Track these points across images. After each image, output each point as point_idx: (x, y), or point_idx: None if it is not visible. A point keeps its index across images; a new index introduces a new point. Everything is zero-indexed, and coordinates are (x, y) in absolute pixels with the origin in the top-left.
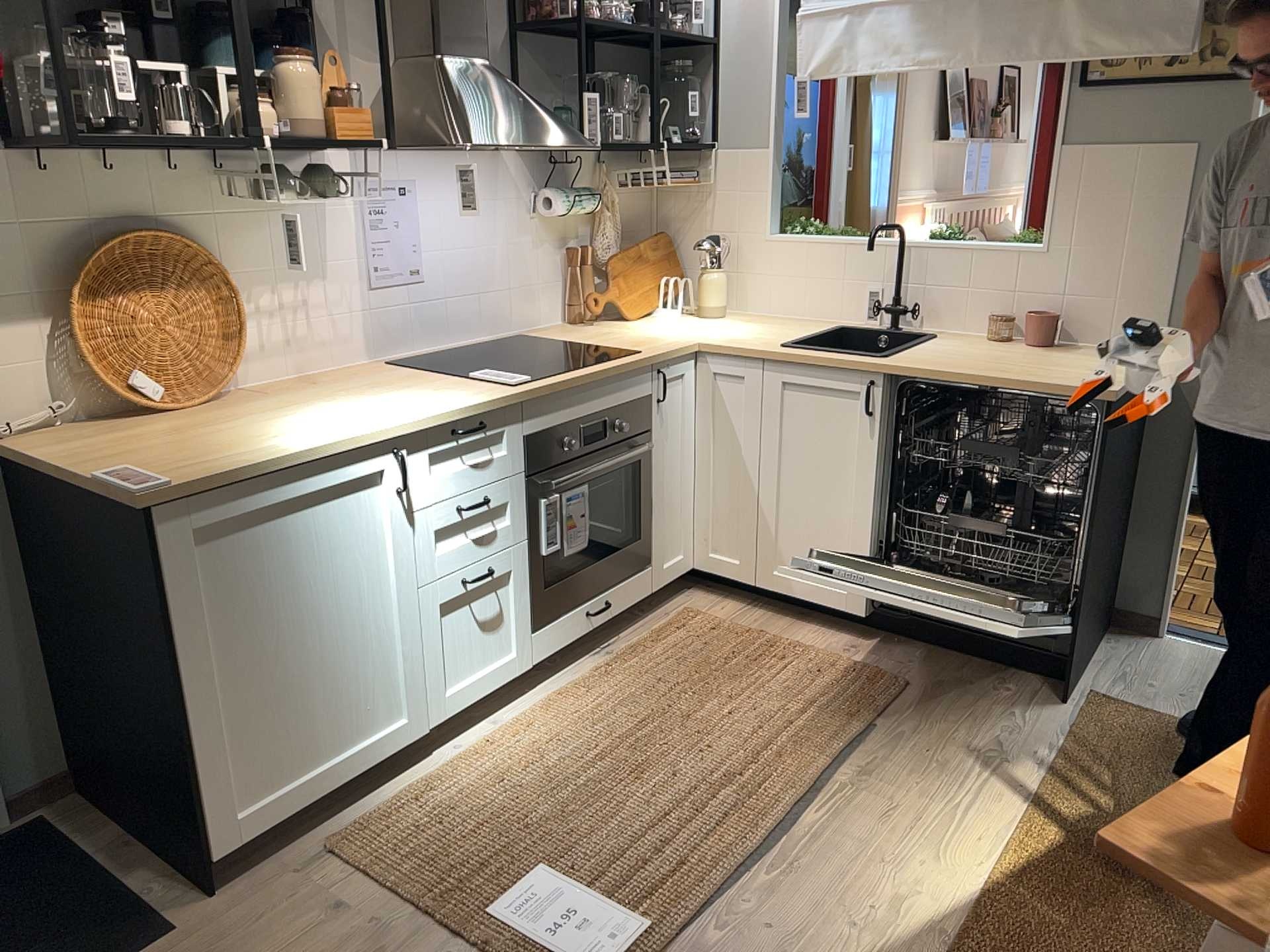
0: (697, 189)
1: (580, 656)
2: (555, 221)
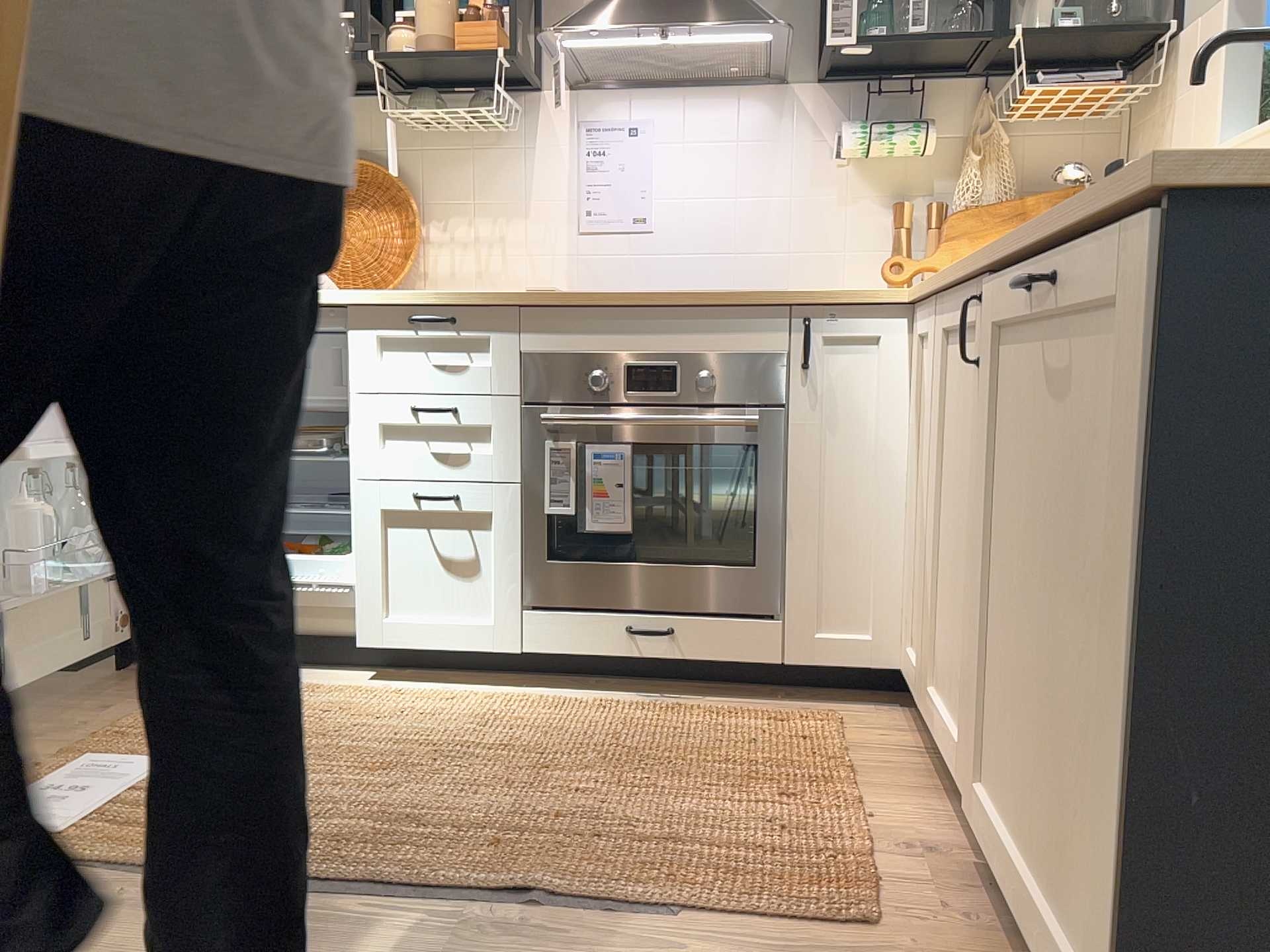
0: (1156, 111)
1: (632, 693)
2: (882, 173)
